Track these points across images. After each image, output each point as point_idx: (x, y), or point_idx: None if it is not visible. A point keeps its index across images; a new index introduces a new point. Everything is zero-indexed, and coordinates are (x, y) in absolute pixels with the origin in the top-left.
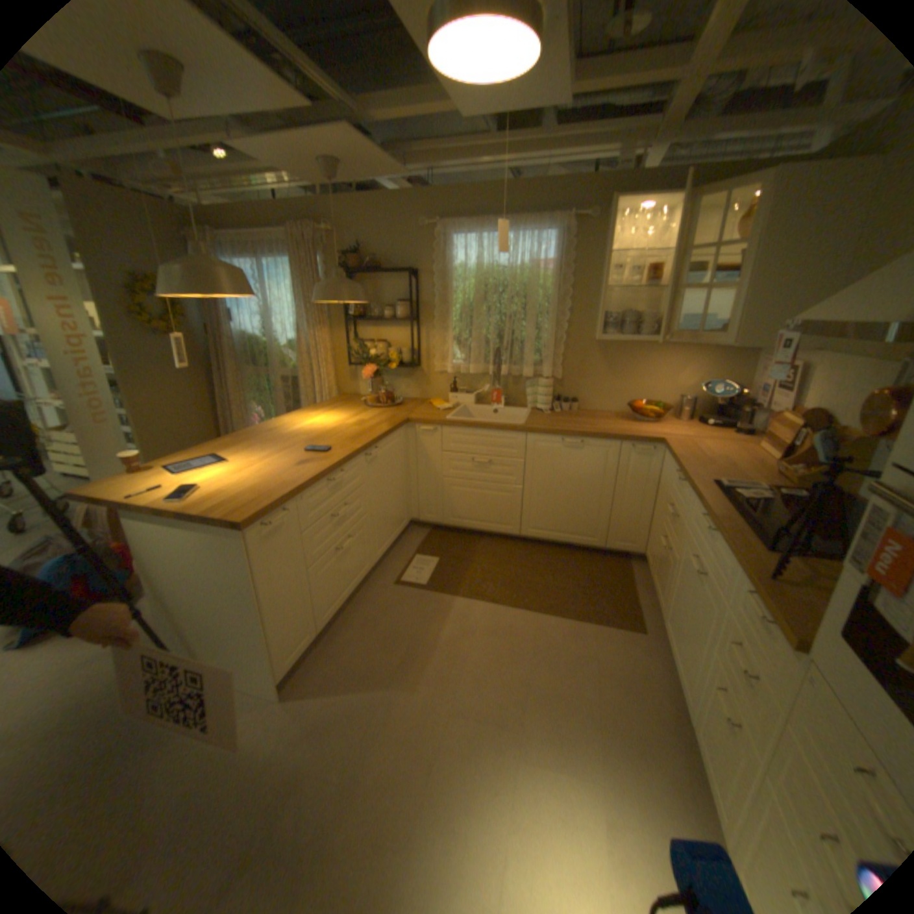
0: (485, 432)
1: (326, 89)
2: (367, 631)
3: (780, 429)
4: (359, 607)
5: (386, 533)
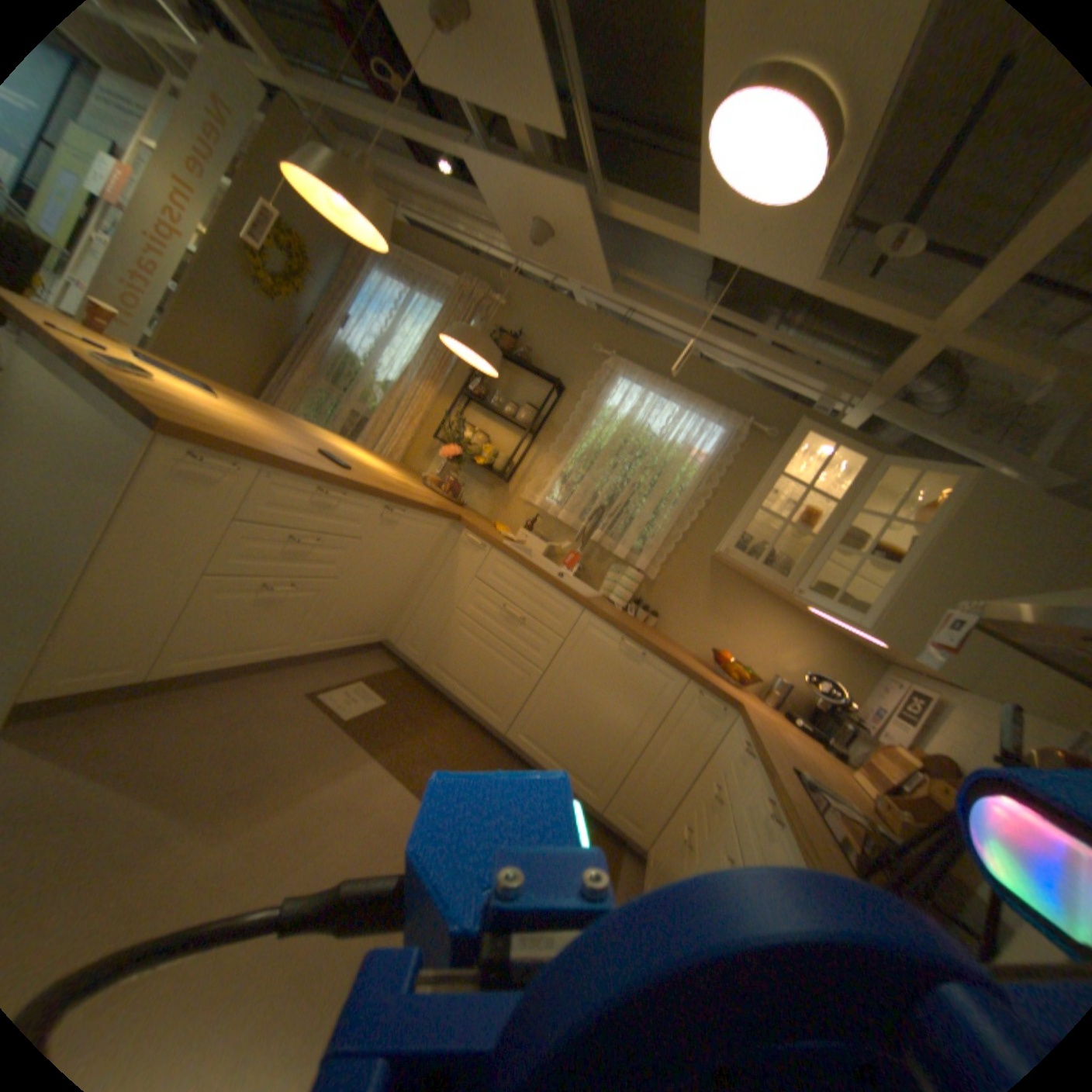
0: (538, 583)
1: (587, 150)
2: (219, 728)
3: (886, 766)
4: (236, 694)
5: (343, 630)
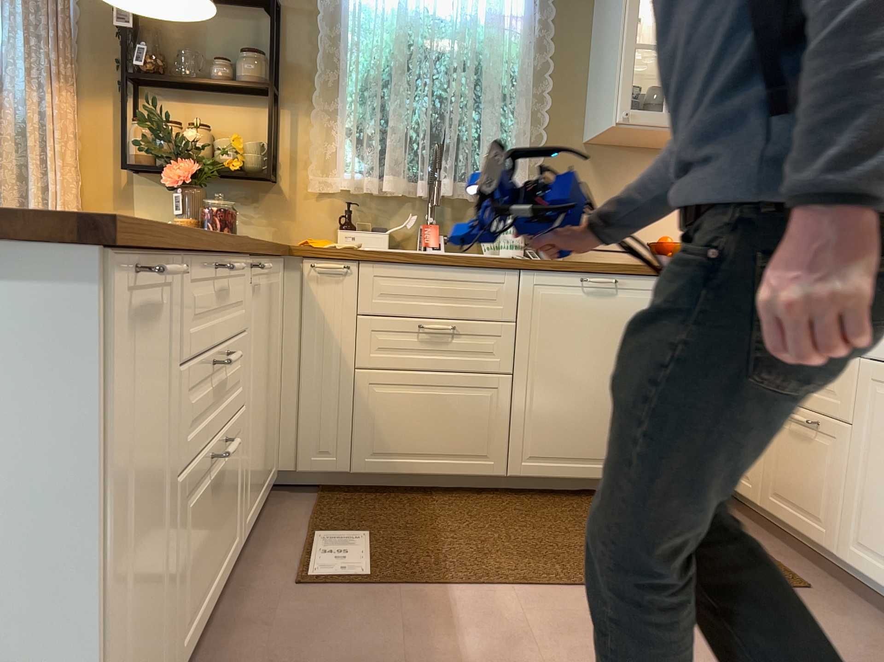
0: (445, 270)
1: None
2: None
3: None
4: (229, 638)
5: (256, 478)
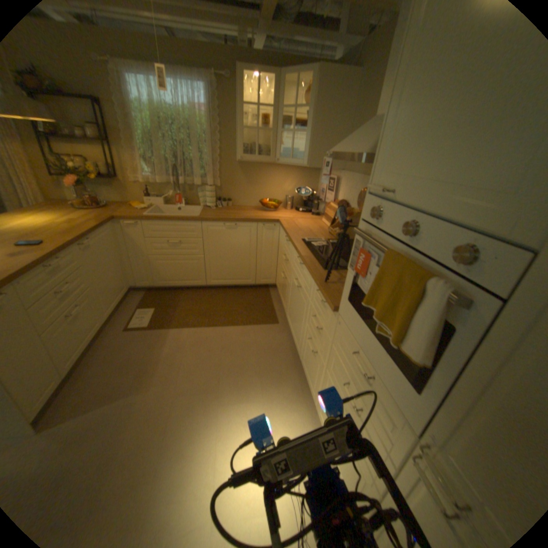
0: (173, 223)
1: None
2: (105, 367)
3: (329, 212)
4: (96, 353)
5: (110, 300)
